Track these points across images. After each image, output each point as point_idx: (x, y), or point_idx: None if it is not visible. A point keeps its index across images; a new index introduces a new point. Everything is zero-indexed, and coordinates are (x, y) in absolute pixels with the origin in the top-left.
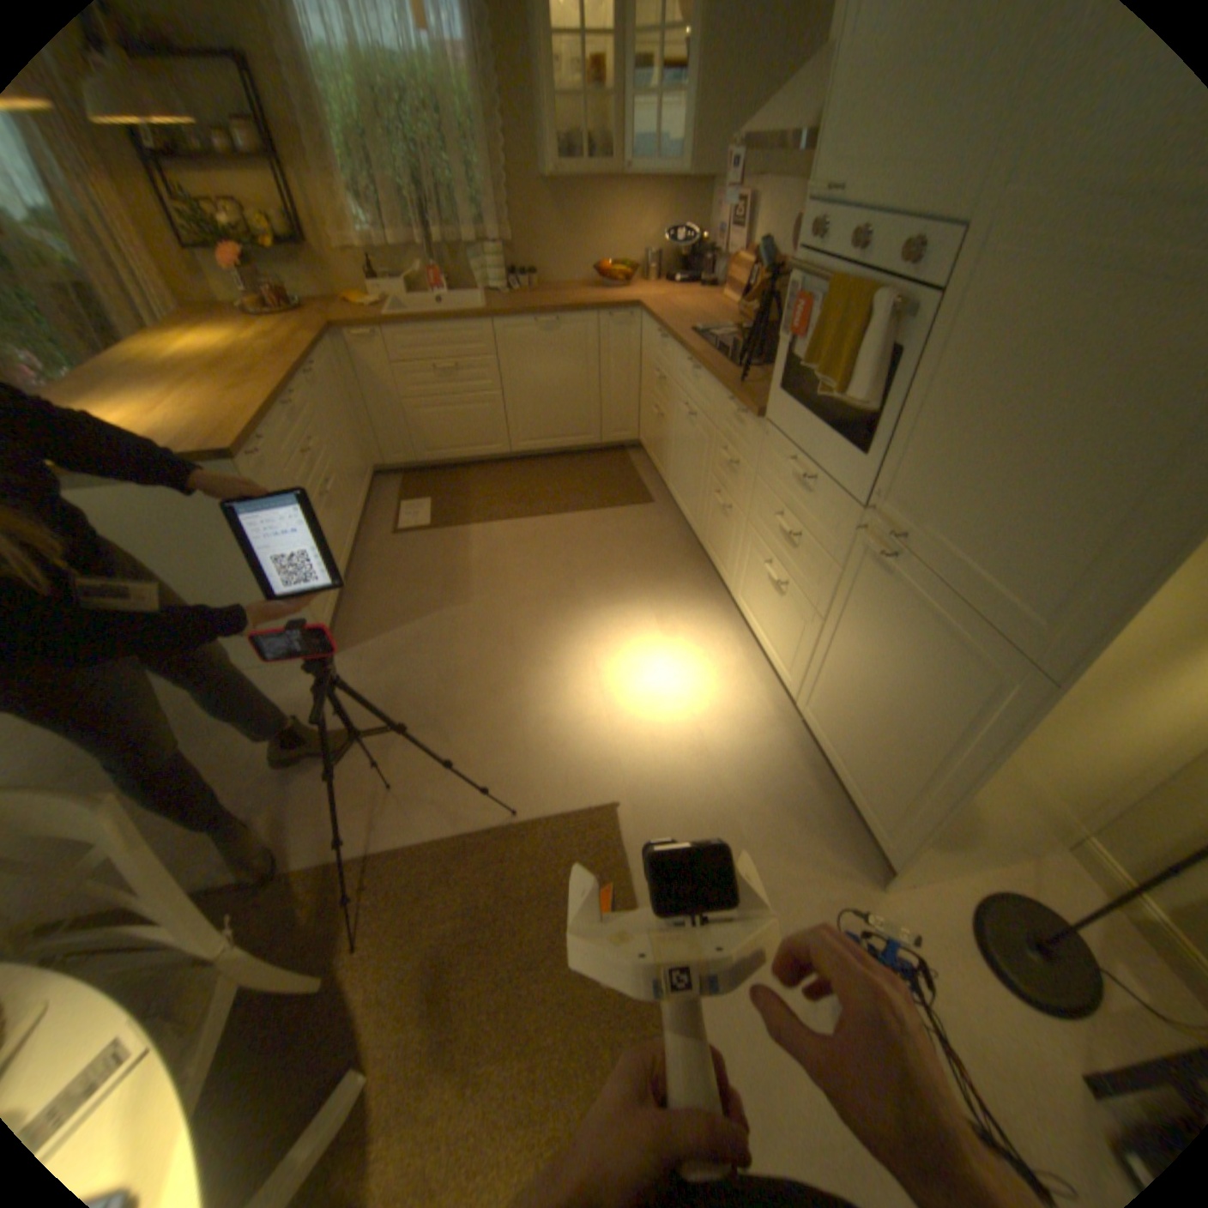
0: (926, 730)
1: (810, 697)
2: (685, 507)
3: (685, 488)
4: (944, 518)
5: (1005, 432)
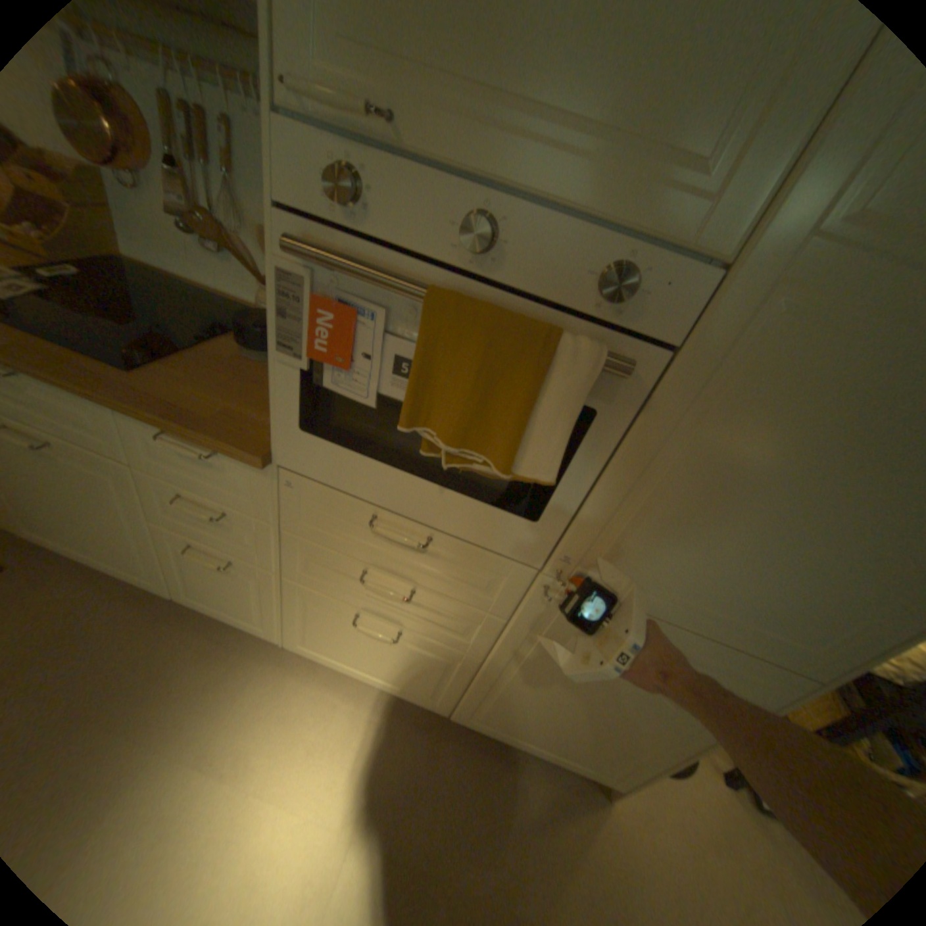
0: (668, 721)
1: (481, 714)
2: (102, 560)
3: (85, 539)
4: (694, 581)
5: (796, 512)
